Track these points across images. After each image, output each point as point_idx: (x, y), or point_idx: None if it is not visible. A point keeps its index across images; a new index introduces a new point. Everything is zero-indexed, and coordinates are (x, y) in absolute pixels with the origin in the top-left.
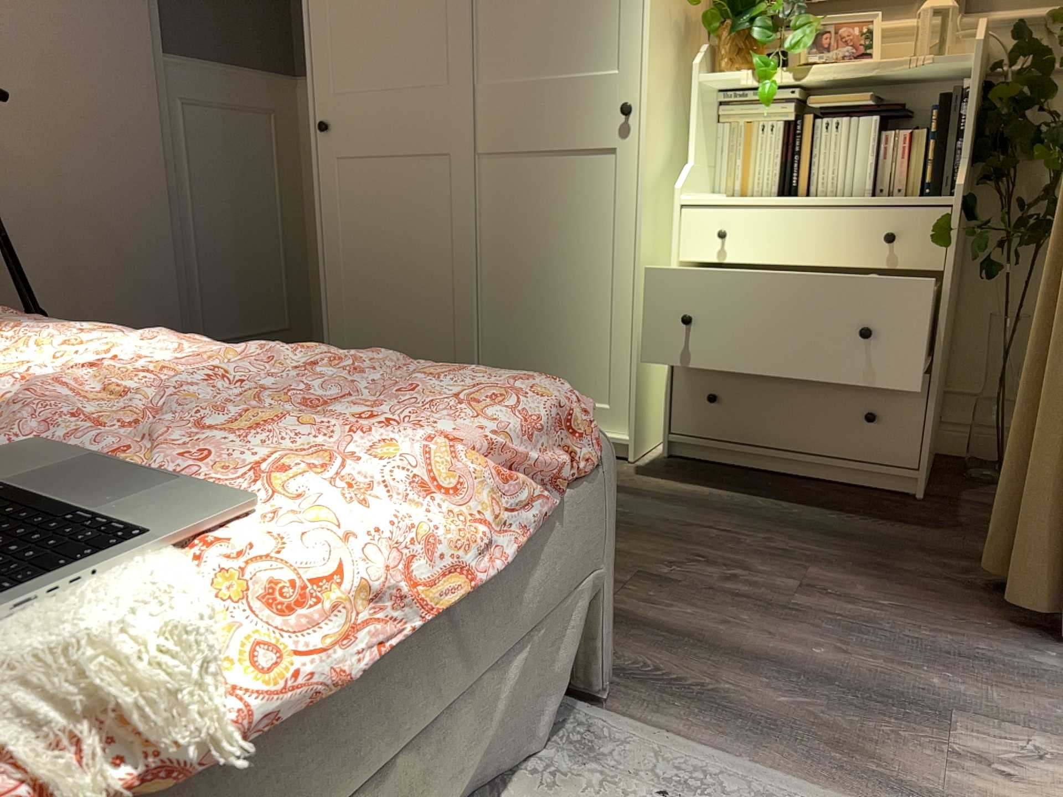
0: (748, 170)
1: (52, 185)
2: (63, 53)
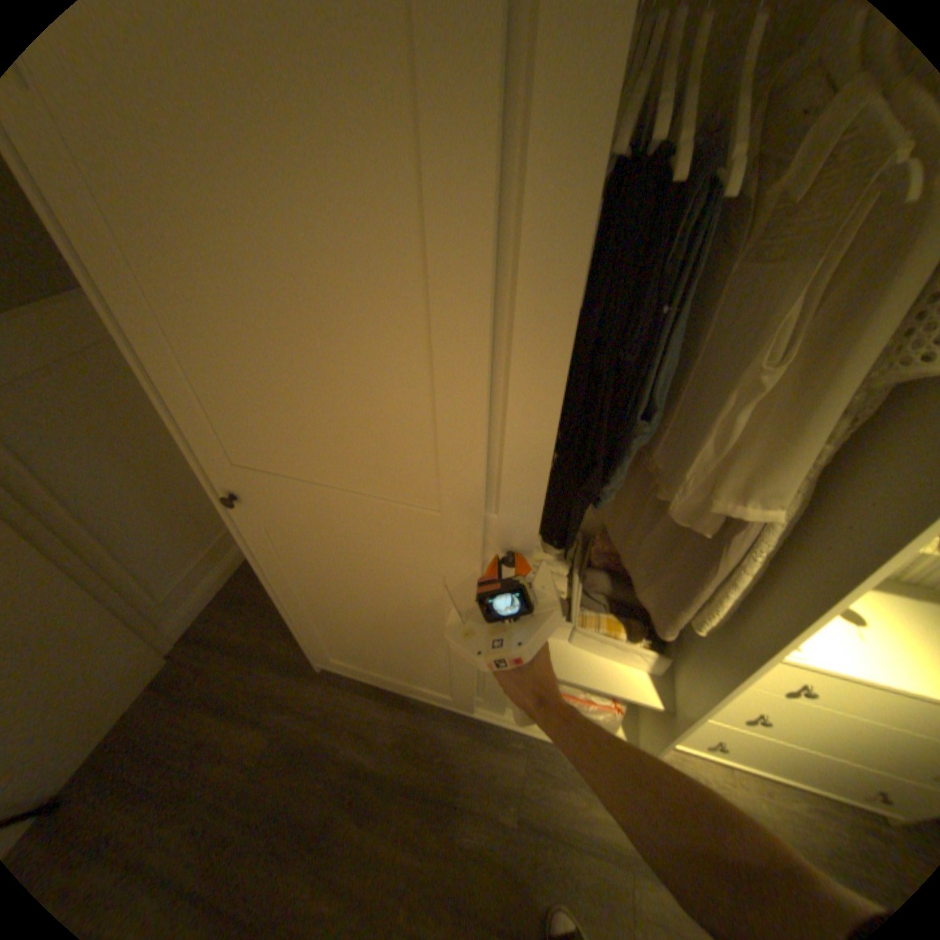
0: None
1: None
2: None
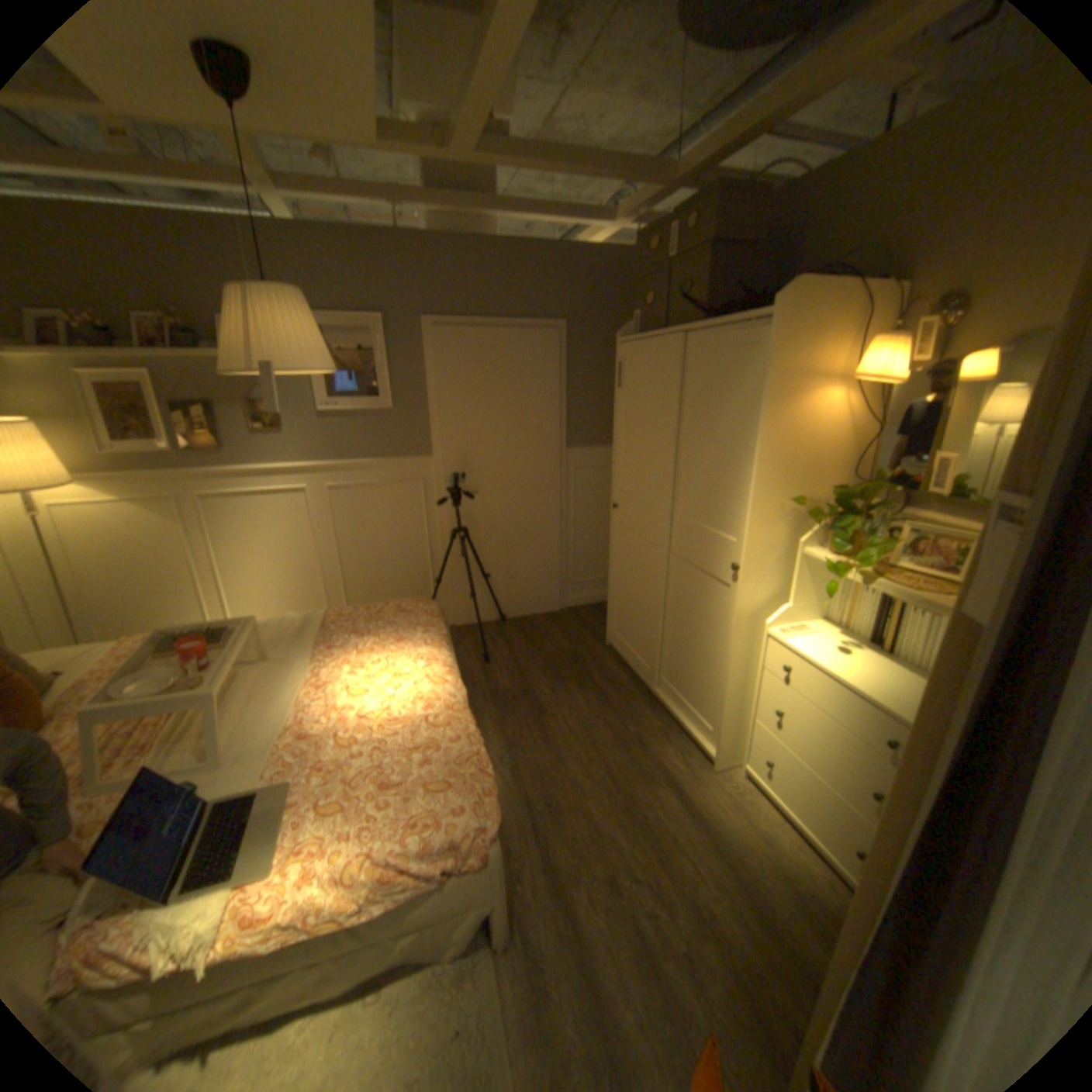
0: (853, 612)
1: (502, 518)
2: (513, 460)
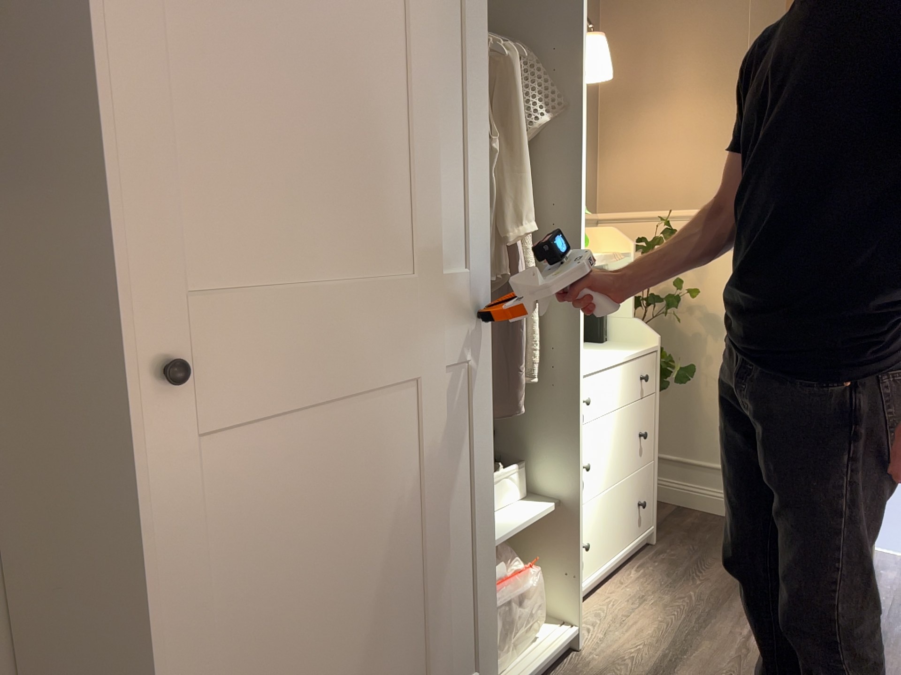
0: None
1: None
2: None
